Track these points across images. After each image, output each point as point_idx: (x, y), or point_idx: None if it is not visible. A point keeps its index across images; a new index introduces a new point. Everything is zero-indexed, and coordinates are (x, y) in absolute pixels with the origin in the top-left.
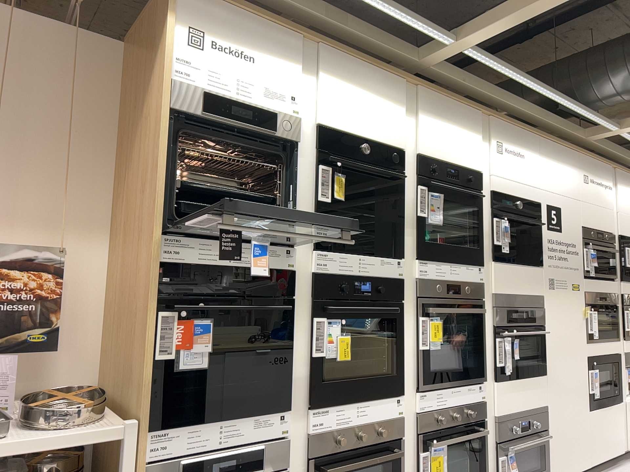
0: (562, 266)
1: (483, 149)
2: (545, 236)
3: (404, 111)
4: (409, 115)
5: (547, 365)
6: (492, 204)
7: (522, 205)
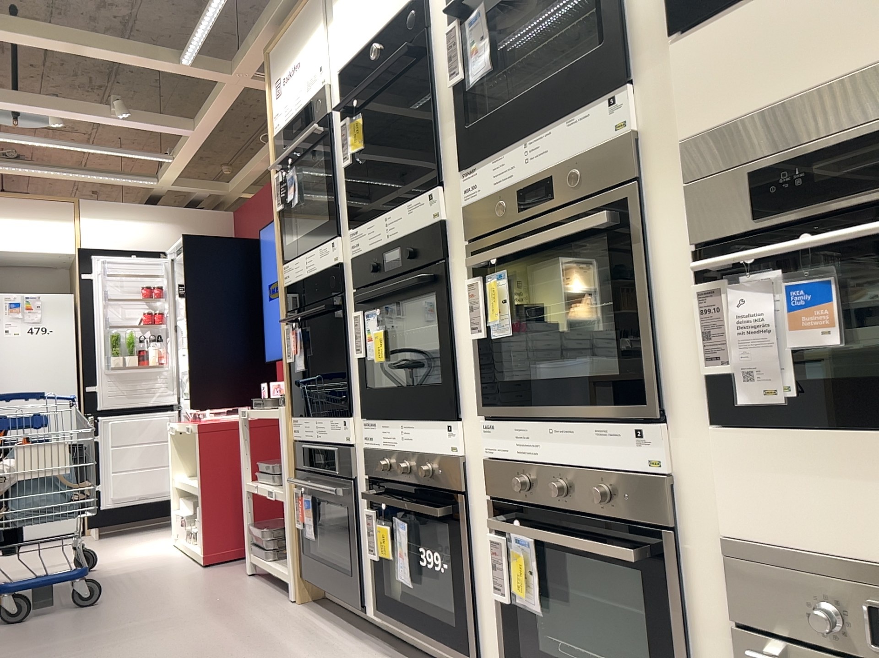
0: None
1: None
2: None
3: None
4: None
5: None
6: None
7: None
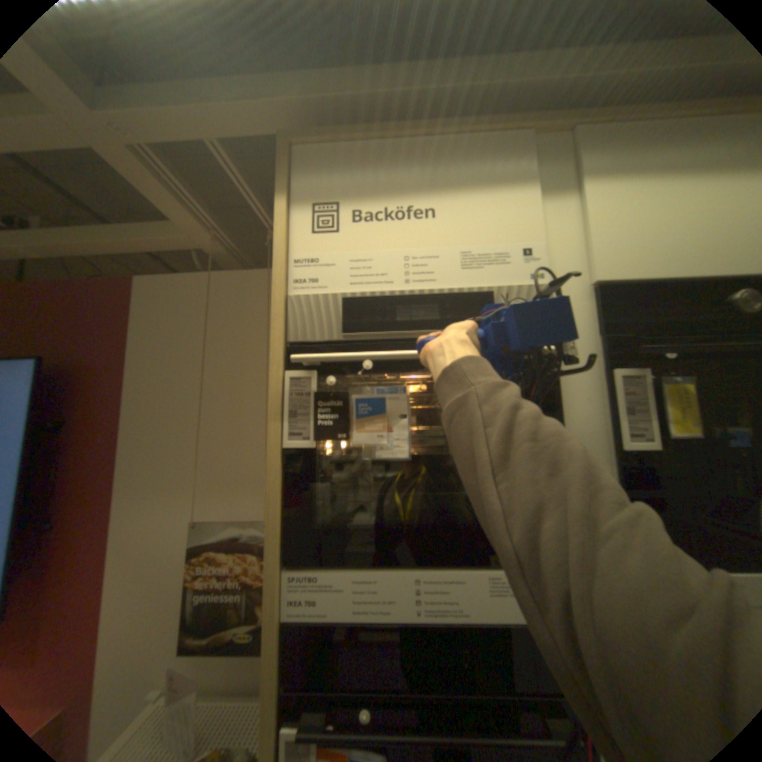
0: None
1: None
2: None
3: None
4: None
5: None
6: None
7: None
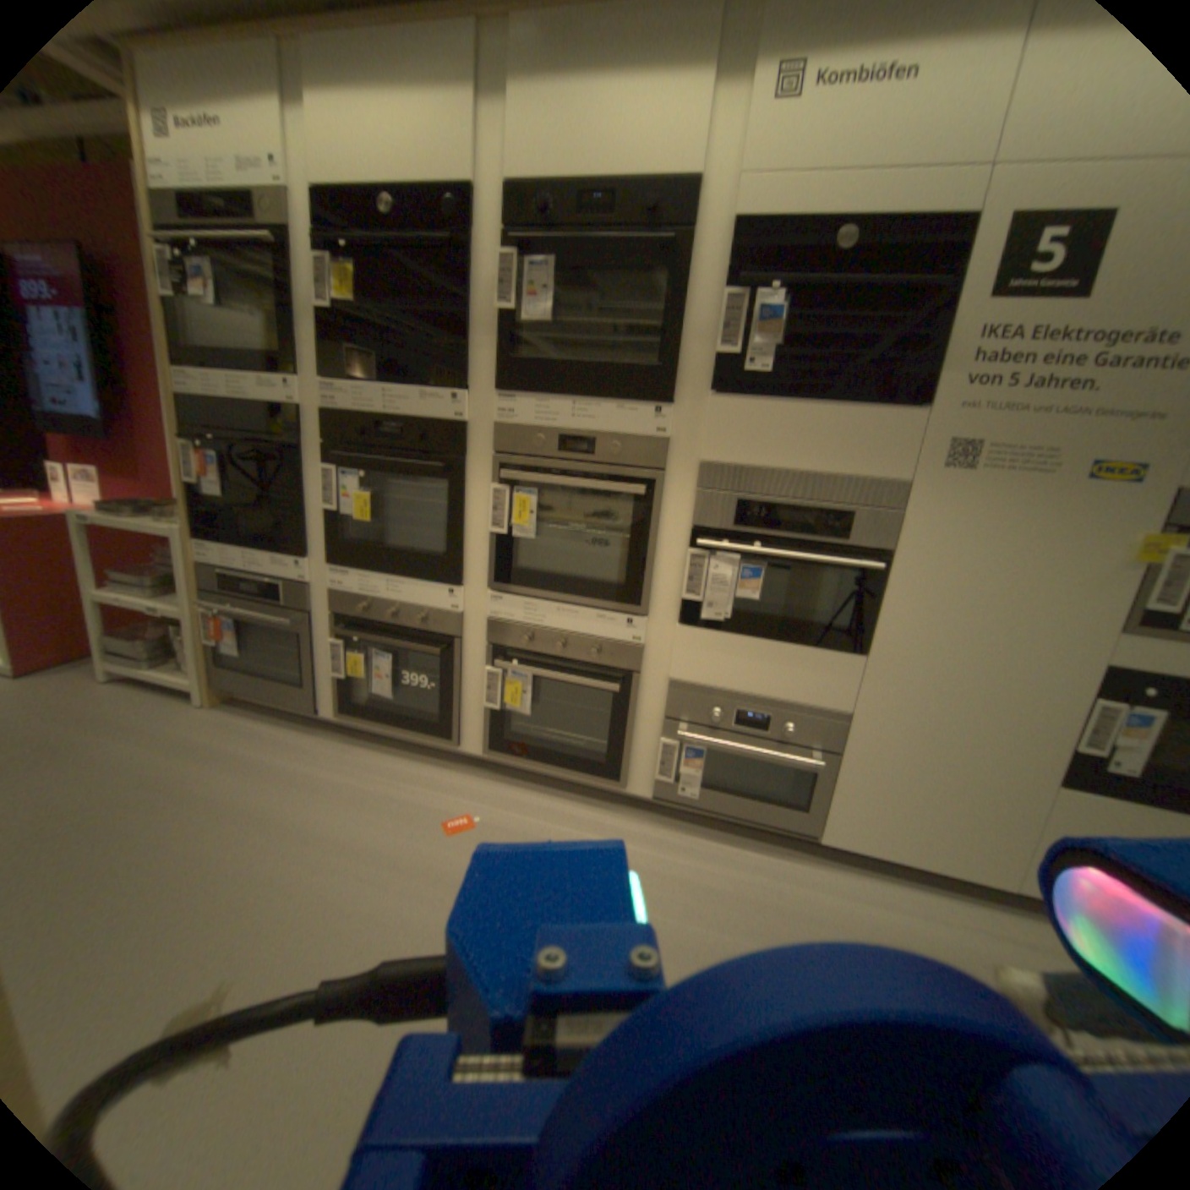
0: (1054, 404)
1: (725, 103)
2: (975, 316)
3: (467, 96)
4: (491, 98)
5: (877, 639)
6: (732, 251)
7: (859, 233)
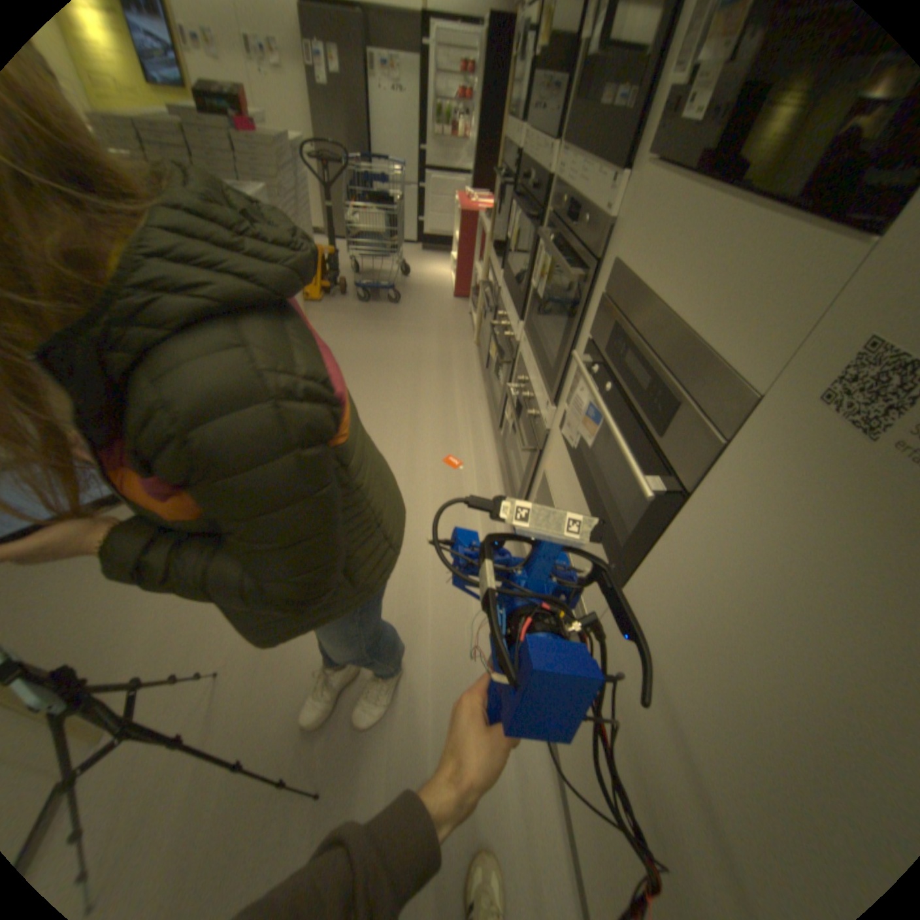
0: None
1: None
2: None
3: None
4: None
5: (633, 587)
6: None
7: None
